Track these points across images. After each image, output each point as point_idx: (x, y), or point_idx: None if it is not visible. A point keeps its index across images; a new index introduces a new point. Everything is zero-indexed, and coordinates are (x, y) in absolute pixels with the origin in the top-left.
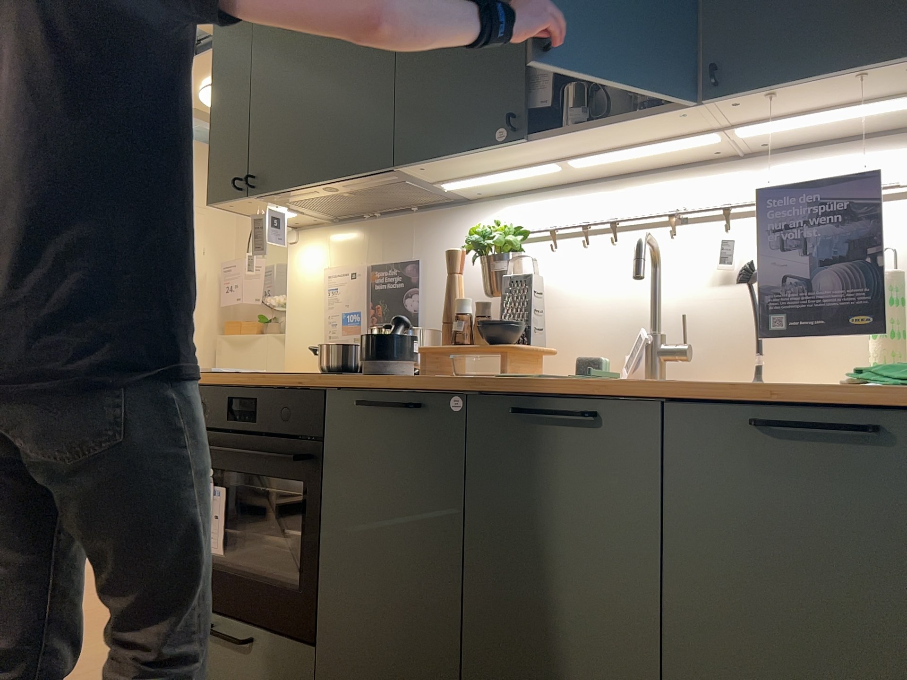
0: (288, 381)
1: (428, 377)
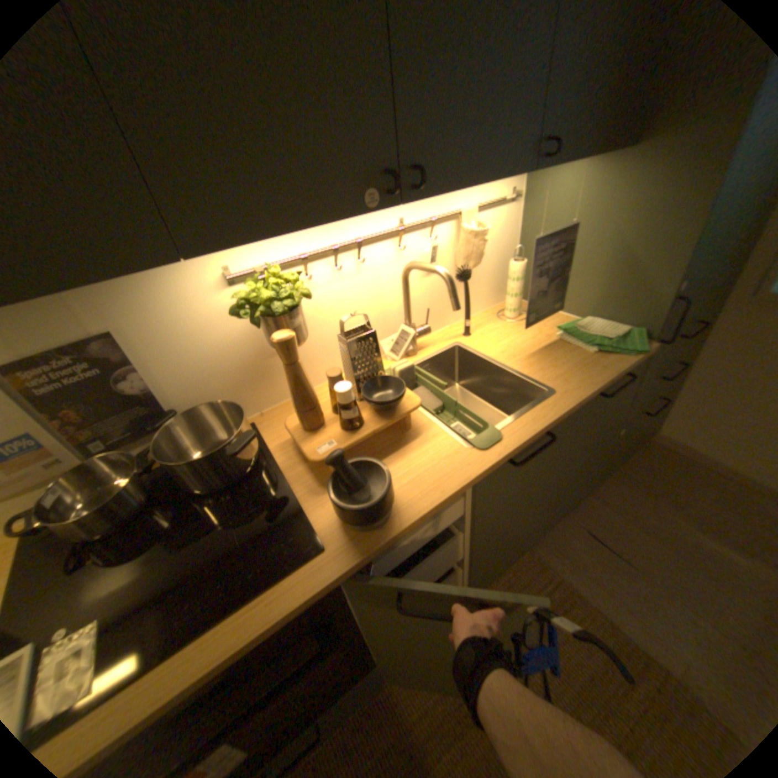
0: (271, 617)
1: (432, 487)
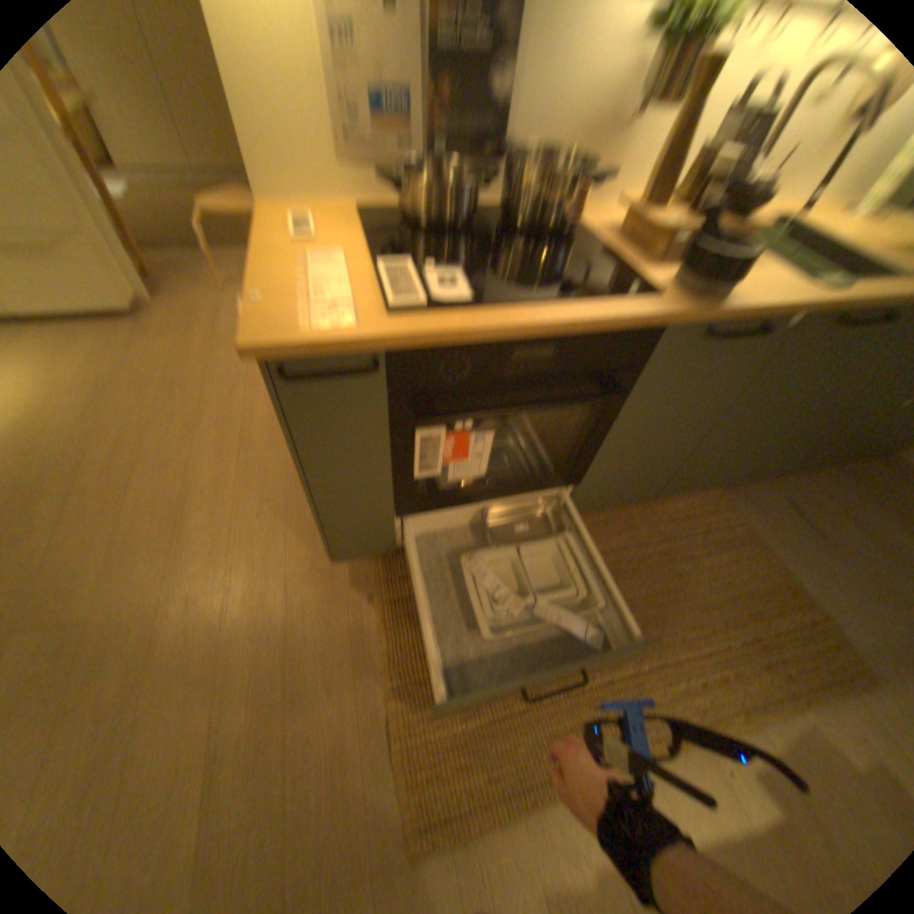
0: (613, 316)
1: (771, 292)
